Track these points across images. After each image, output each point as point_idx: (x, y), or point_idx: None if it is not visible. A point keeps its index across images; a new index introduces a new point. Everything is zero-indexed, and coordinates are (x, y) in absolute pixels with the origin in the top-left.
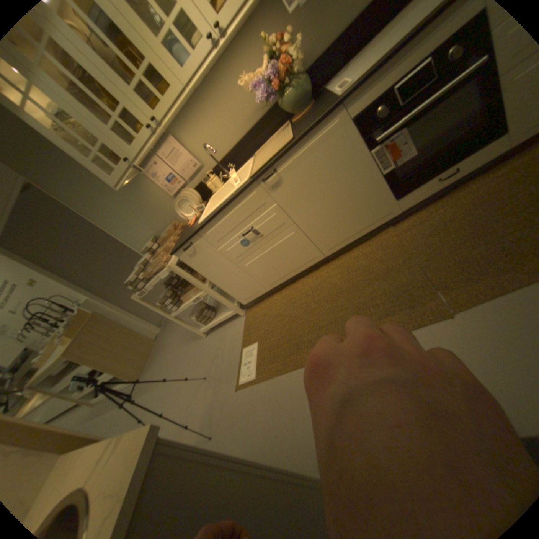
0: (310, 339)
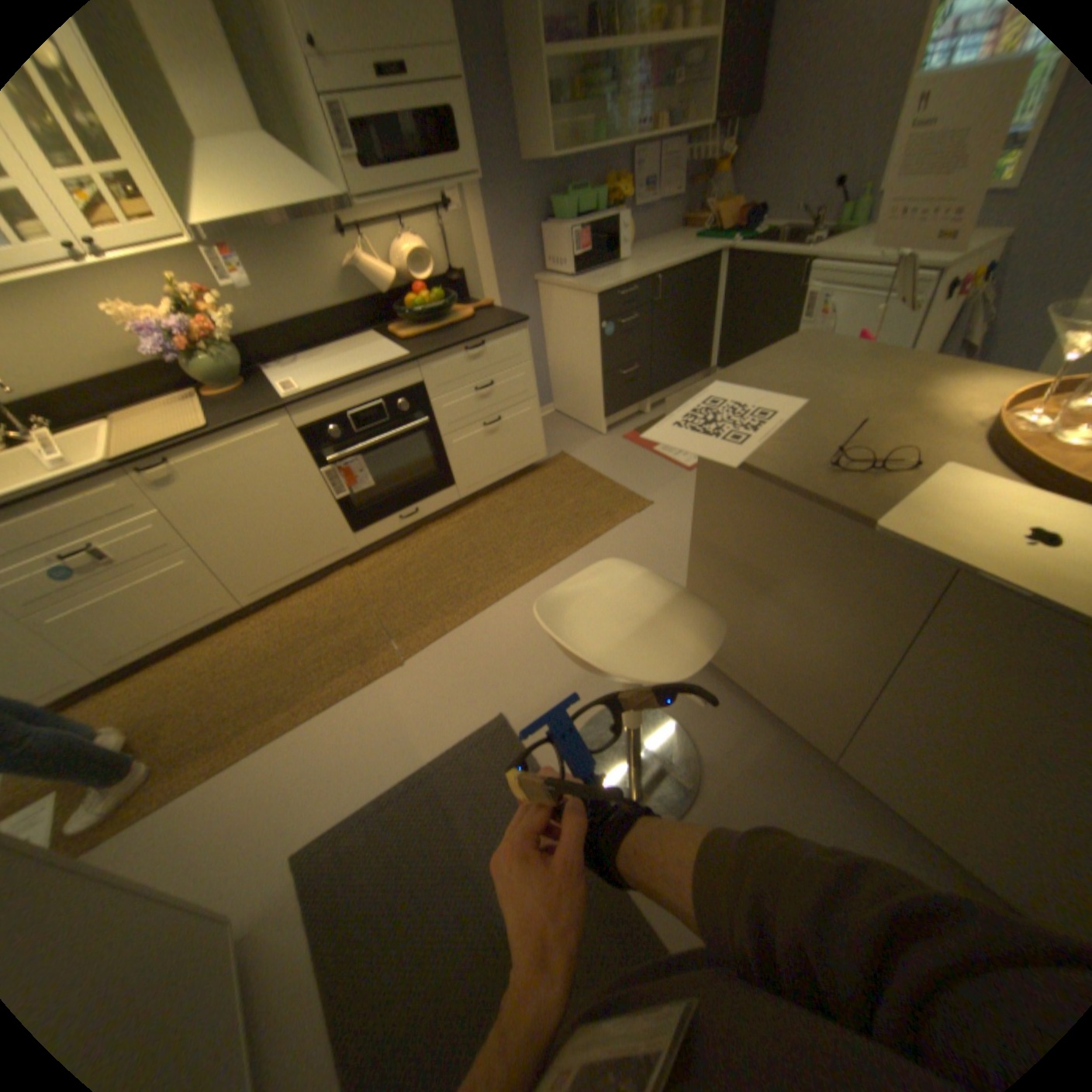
0: (202, 744)
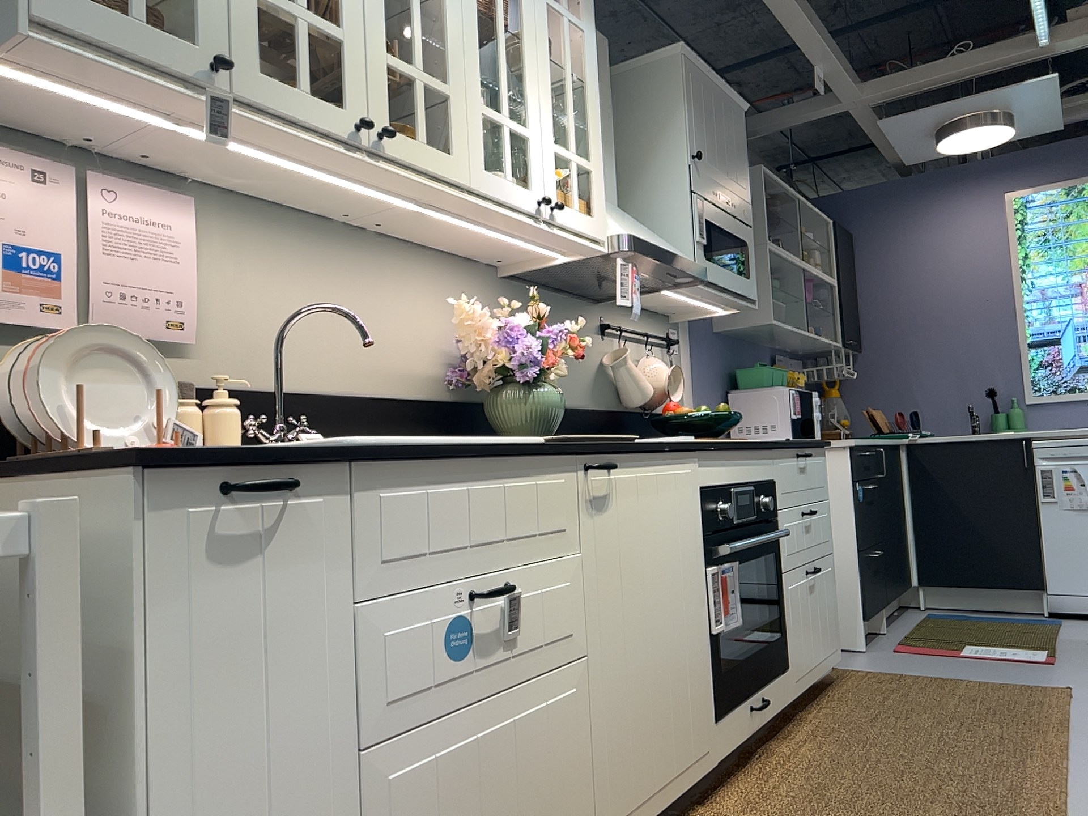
0: None
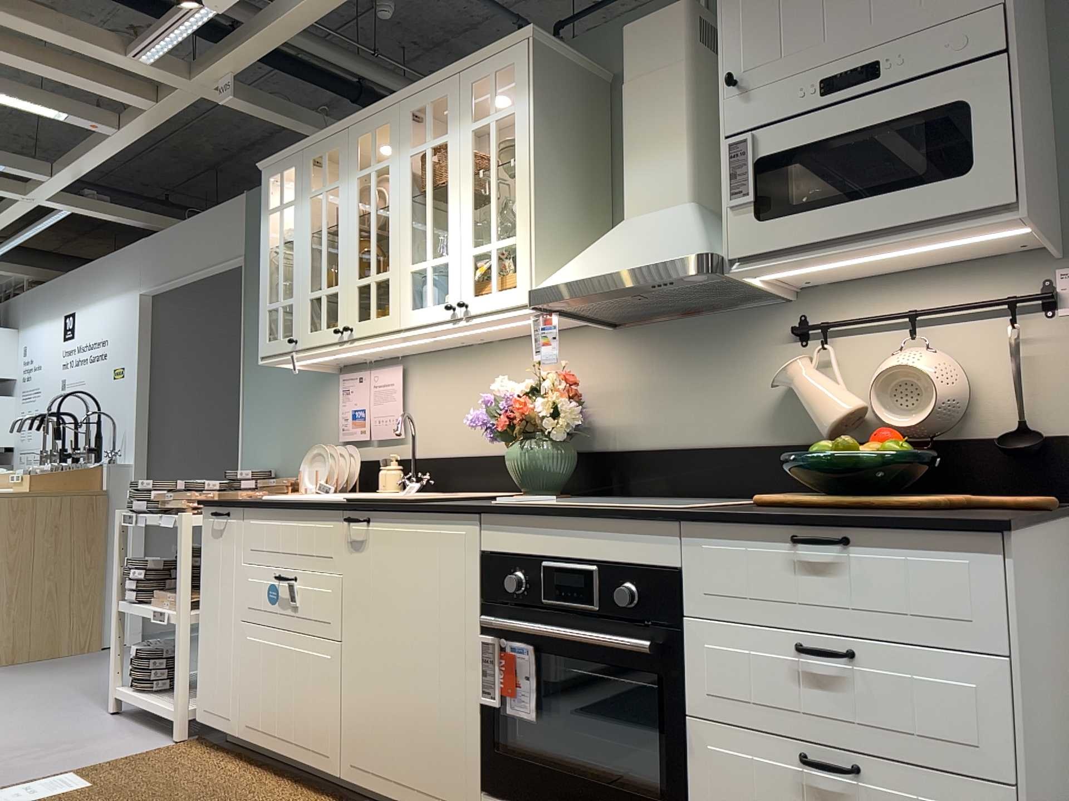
0: None
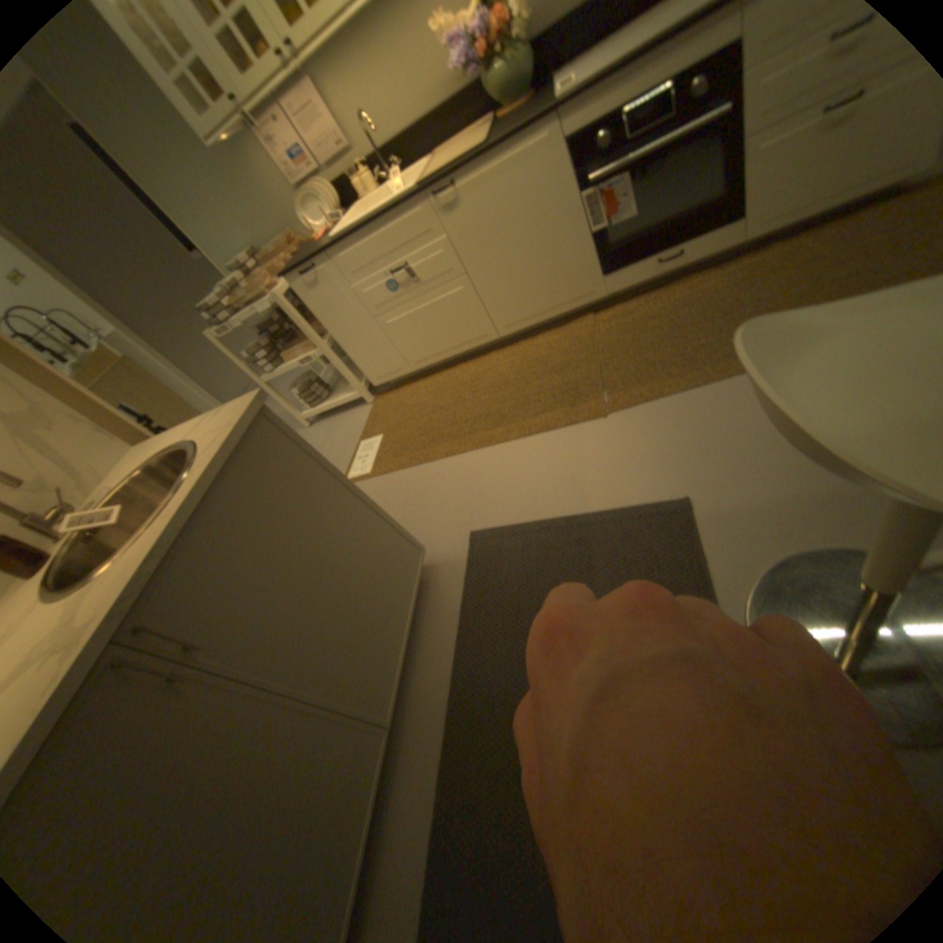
0: (451, 432)
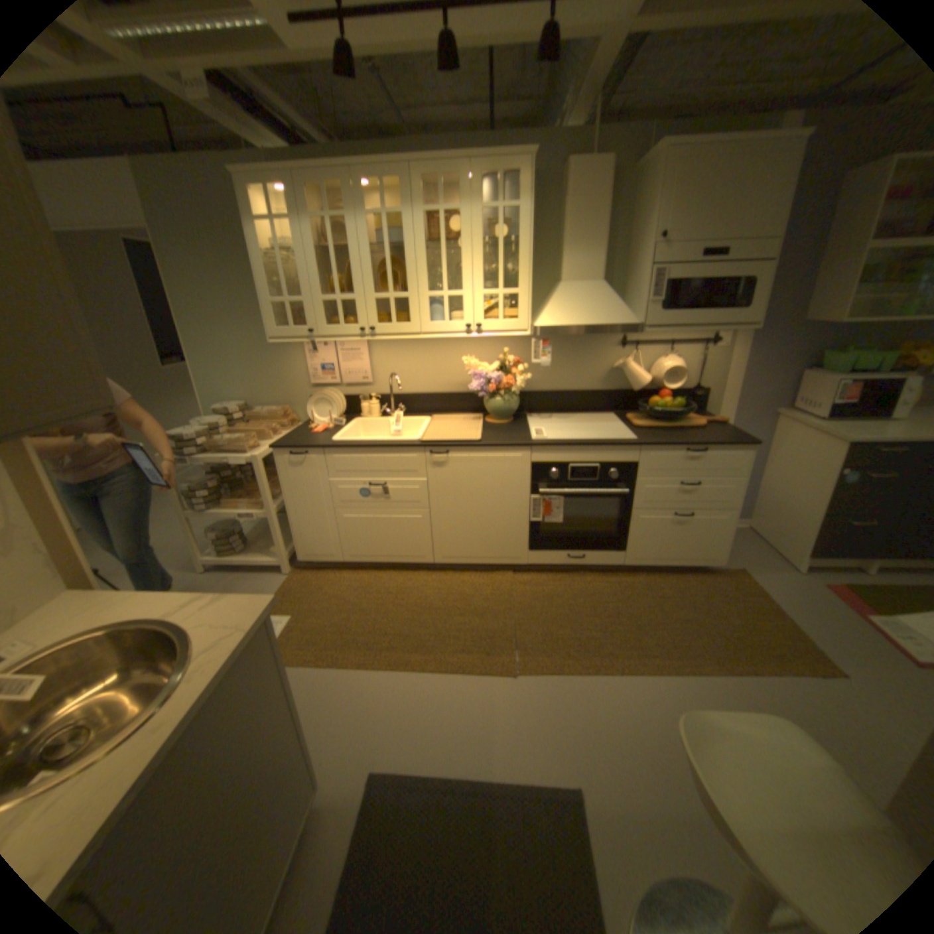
0: (367, 642)
